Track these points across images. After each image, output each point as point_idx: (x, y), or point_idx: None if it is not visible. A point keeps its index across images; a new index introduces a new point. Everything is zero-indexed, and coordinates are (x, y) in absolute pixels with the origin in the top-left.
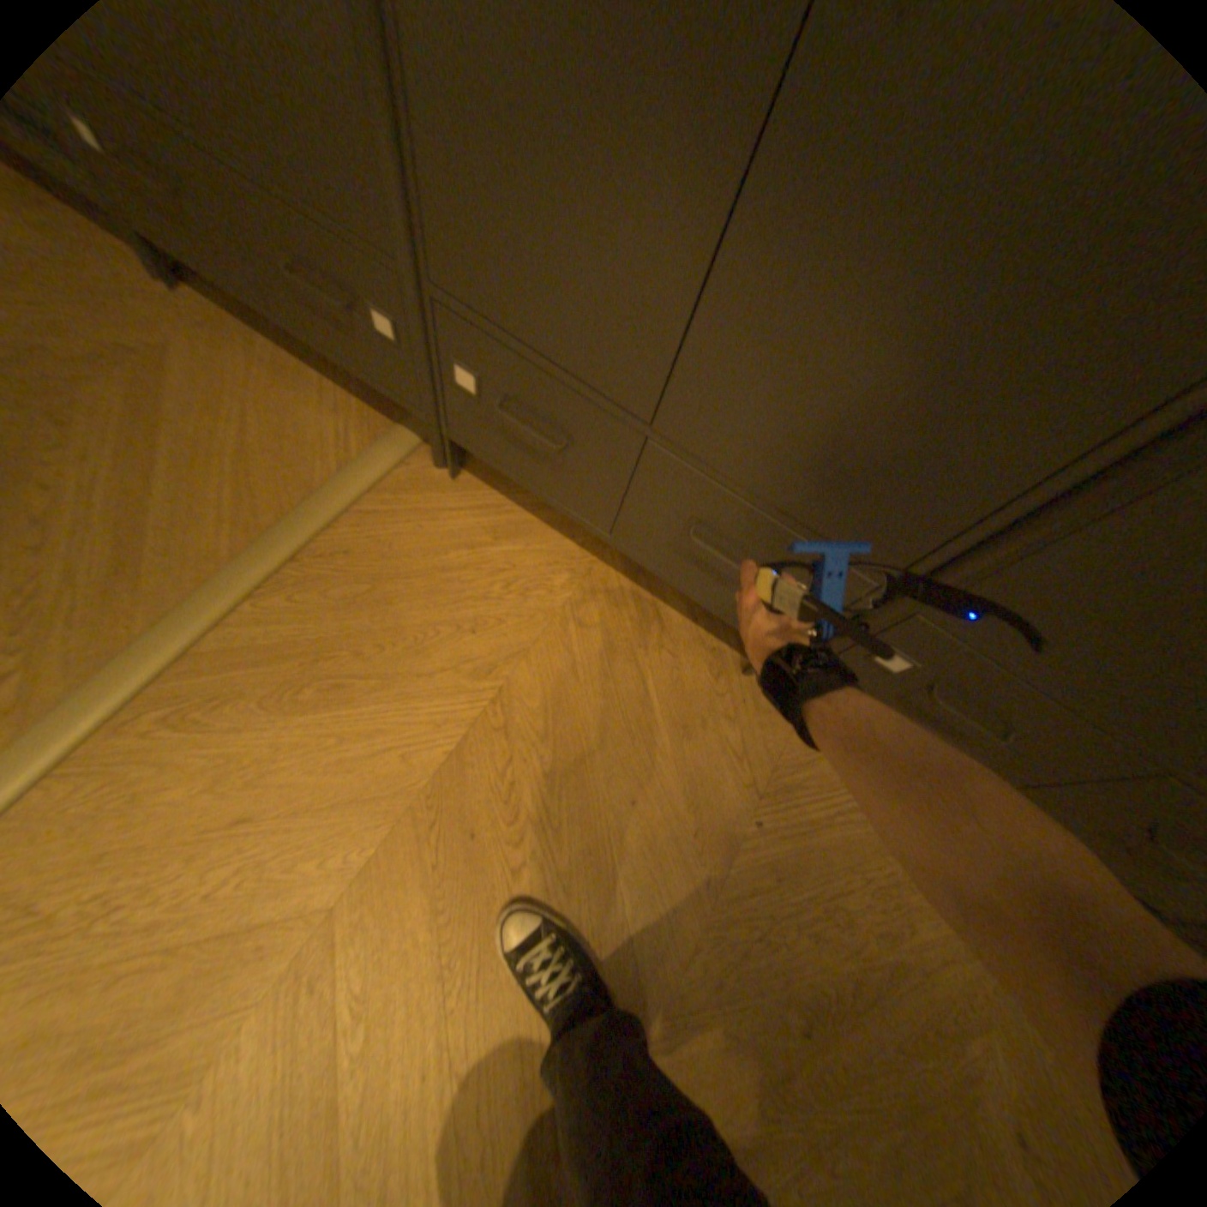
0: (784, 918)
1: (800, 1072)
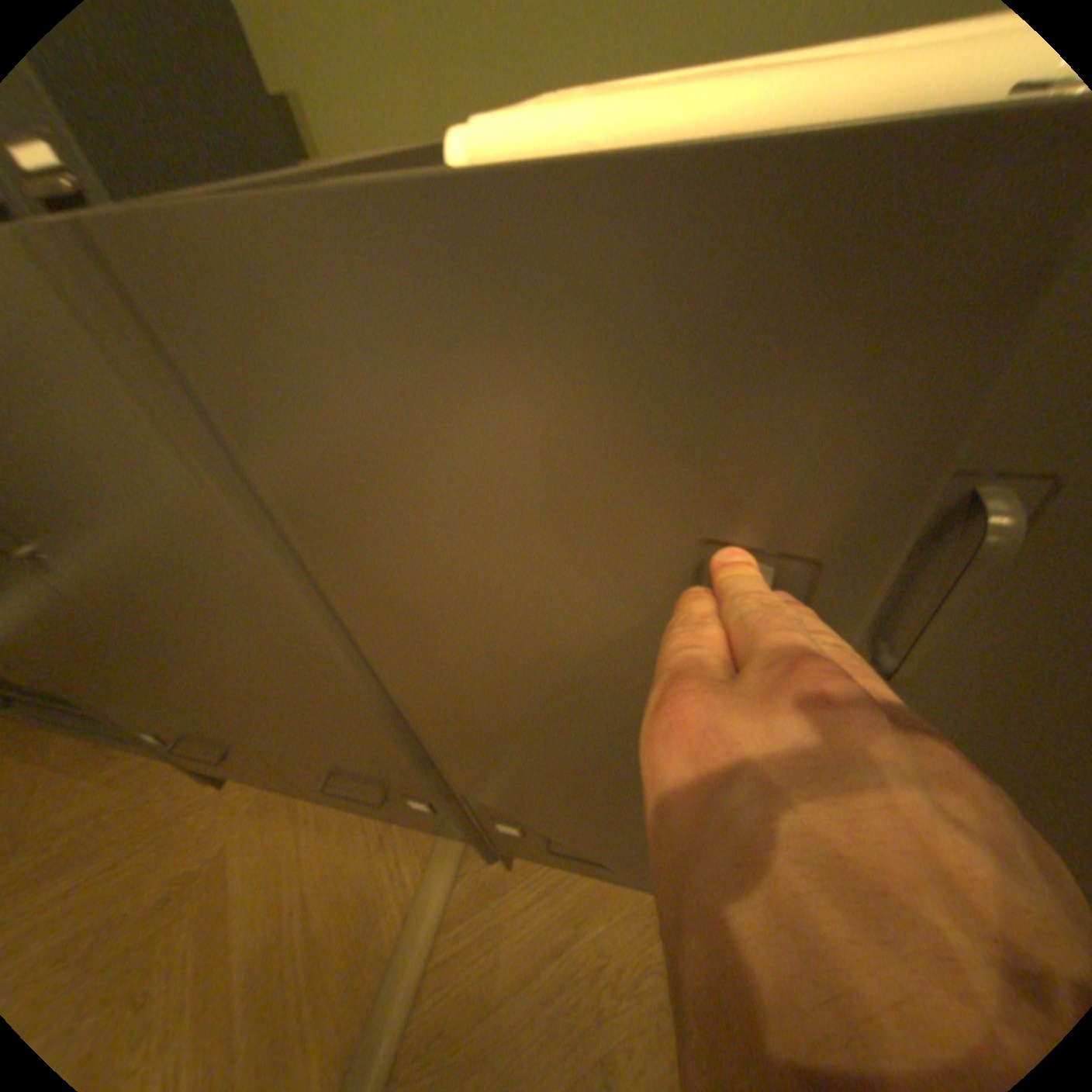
0: None
1: None
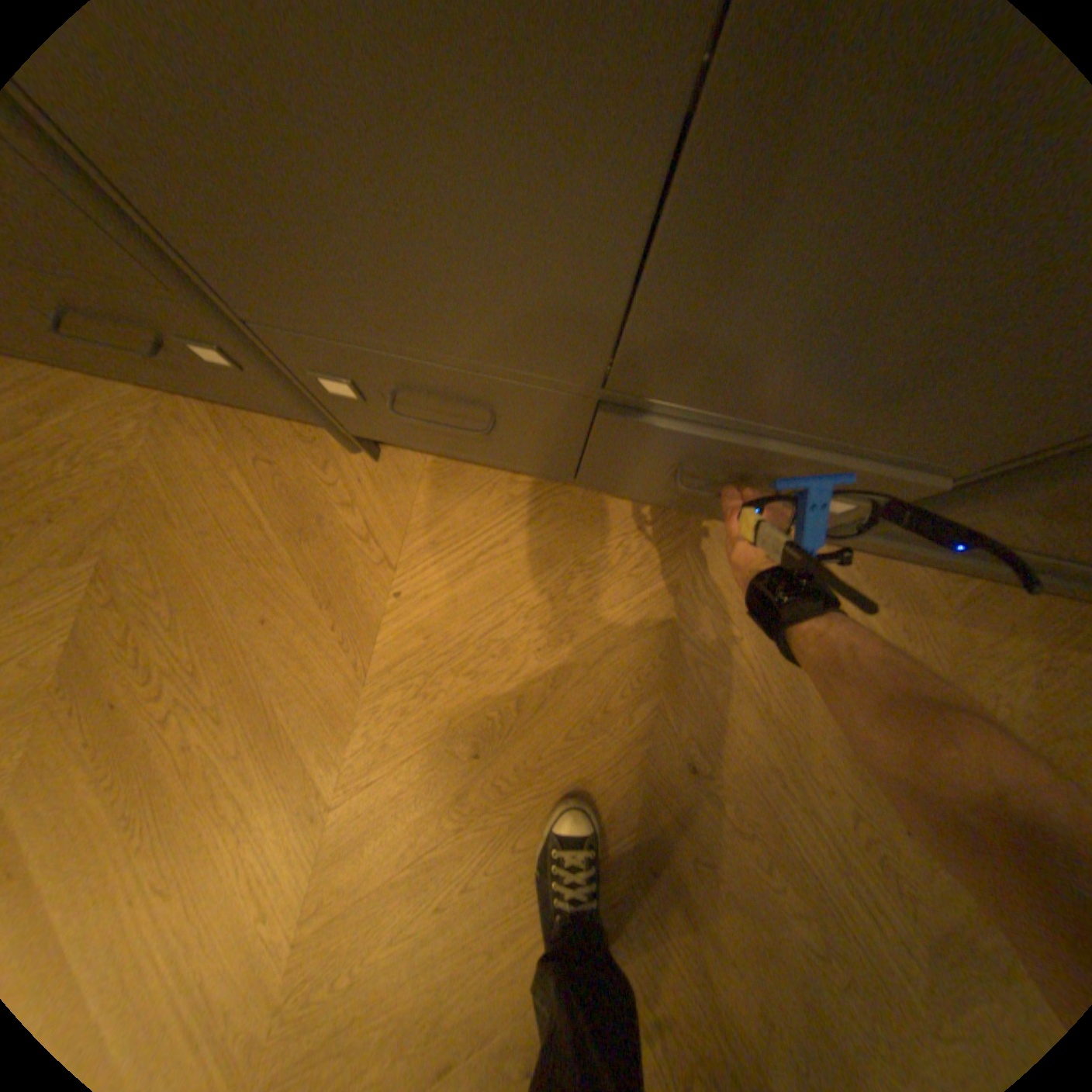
0: (437, 668)
1: (472, 785)
